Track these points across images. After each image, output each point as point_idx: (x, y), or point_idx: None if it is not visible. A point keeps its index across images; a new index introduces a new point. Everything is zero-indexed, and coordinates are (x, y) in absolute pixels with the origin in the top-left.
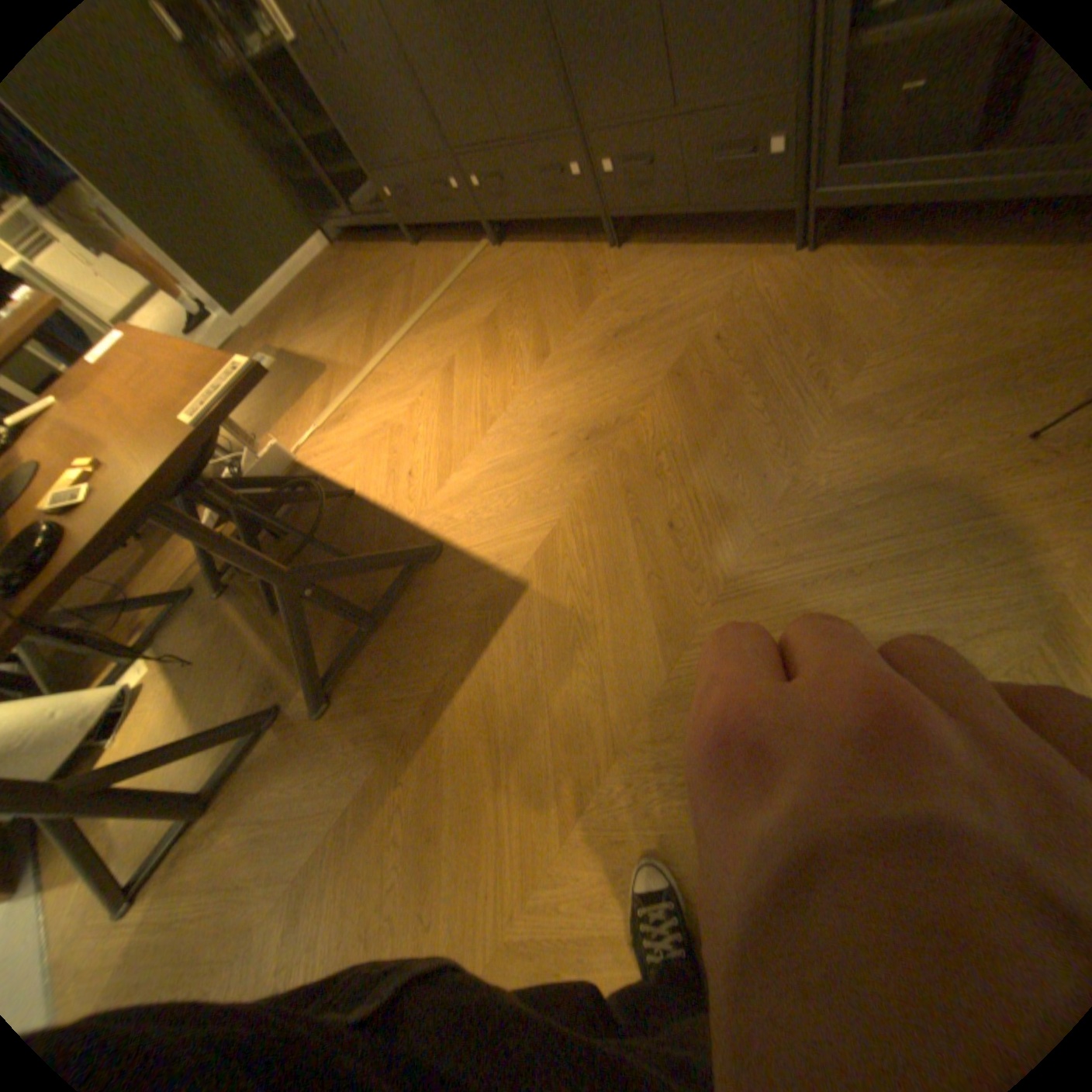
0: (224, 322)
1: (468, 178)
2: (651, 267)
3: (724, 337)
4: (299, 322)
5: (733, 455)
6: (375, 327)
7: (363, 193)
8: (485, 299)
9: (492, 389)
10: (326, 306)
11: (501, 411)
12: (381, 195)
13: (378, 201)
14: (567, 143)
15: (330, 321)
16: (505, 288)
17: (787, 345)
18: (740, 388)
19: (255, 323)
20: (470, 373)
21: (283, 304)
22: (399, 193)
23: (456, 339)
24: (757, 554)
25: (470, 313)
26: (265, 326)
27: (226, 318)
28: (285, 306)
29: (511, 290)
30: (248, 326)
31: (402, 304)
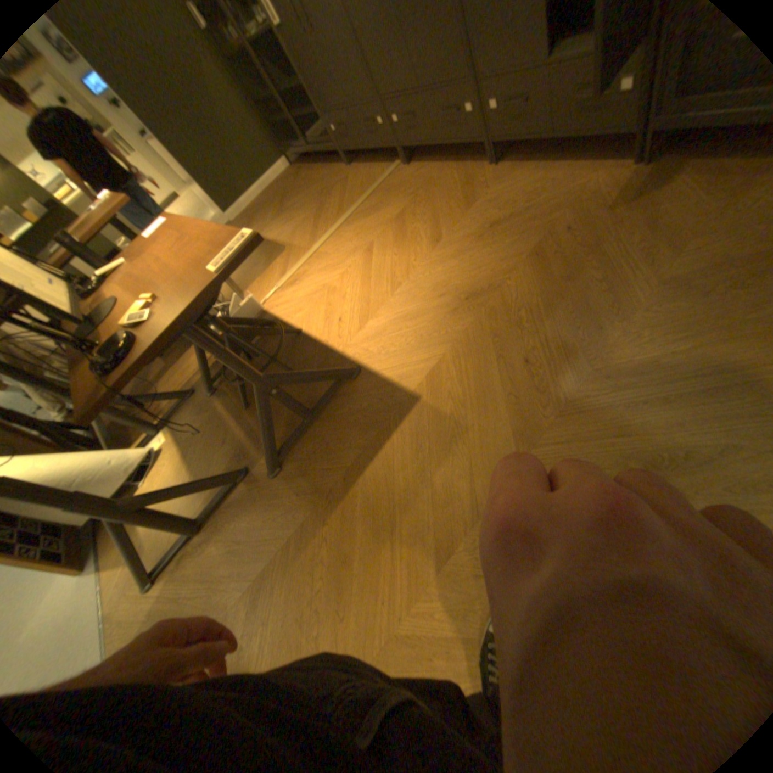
0: (219, 217)
1: (390, 116)
2: (520, 177)
3: (573, 228)
4: (268, 217)
5: (577, 312)
6: (319, 220)
7: (315, 128)
8: (397, 201)
9: (399, 263)
10: (286, 206)
11: (405, 278)
12: (327, 130)
13: (325, 134)
14: (464, 88)
15: (289, 216)
16: (411, 193)
17: (624, 233)
18: (585, 265)
19: (239, 218)
20: (384, 252)
21: (258, 205)
22: (340, 128)
23: (375, 228)
24: (592, 384)
25: (386, 210)
26: (245, 220)
27: (220, 215)
28: (258, 206)
29: (415, 195)
30: (234, 219)
31: (338, 204)
